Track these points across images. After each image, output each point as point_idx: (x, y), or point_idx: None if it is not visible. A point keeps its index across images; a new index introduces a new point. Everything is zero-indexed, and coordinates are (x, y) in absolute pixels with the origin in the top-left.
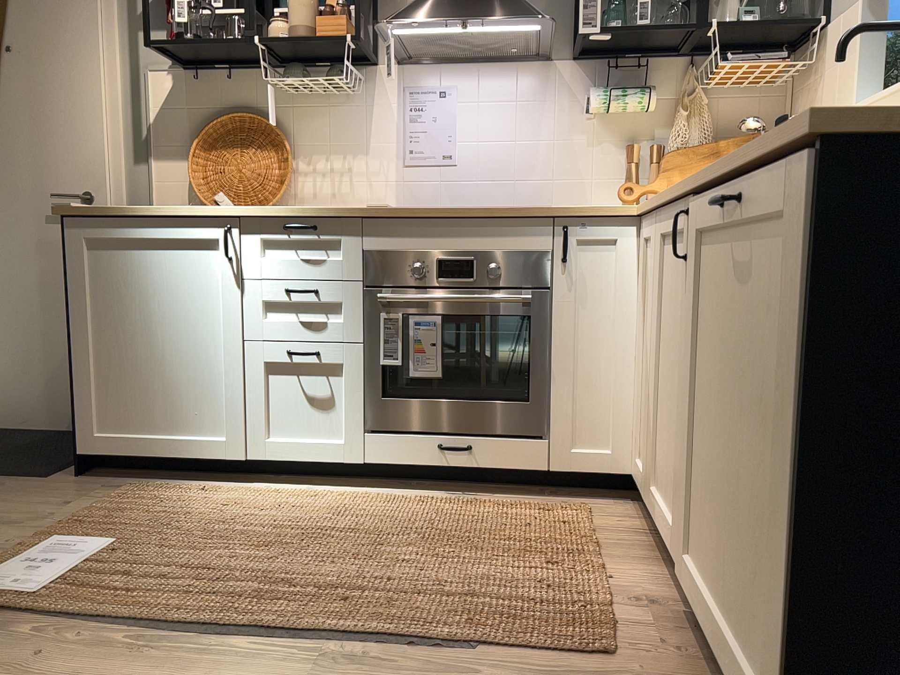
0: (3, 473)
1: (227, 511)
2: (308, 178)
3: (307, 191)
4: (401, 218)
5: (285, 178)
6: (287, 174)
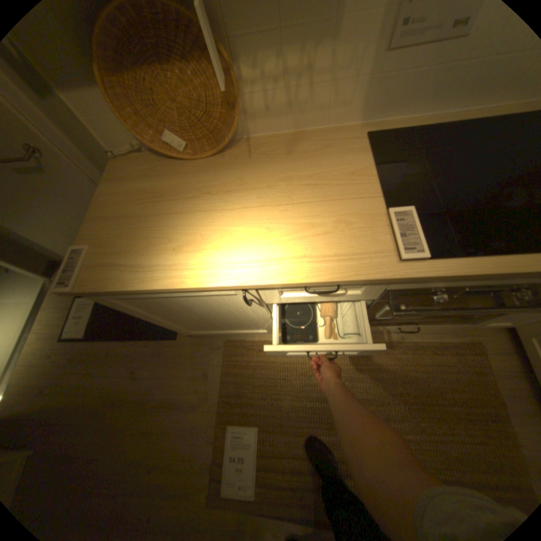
0: (151, 337)
1: (289, 379)
2: (257, 85)
3: (258, 102)
4: (447, 276)
5: (235, 102)
6: (237, 98)
